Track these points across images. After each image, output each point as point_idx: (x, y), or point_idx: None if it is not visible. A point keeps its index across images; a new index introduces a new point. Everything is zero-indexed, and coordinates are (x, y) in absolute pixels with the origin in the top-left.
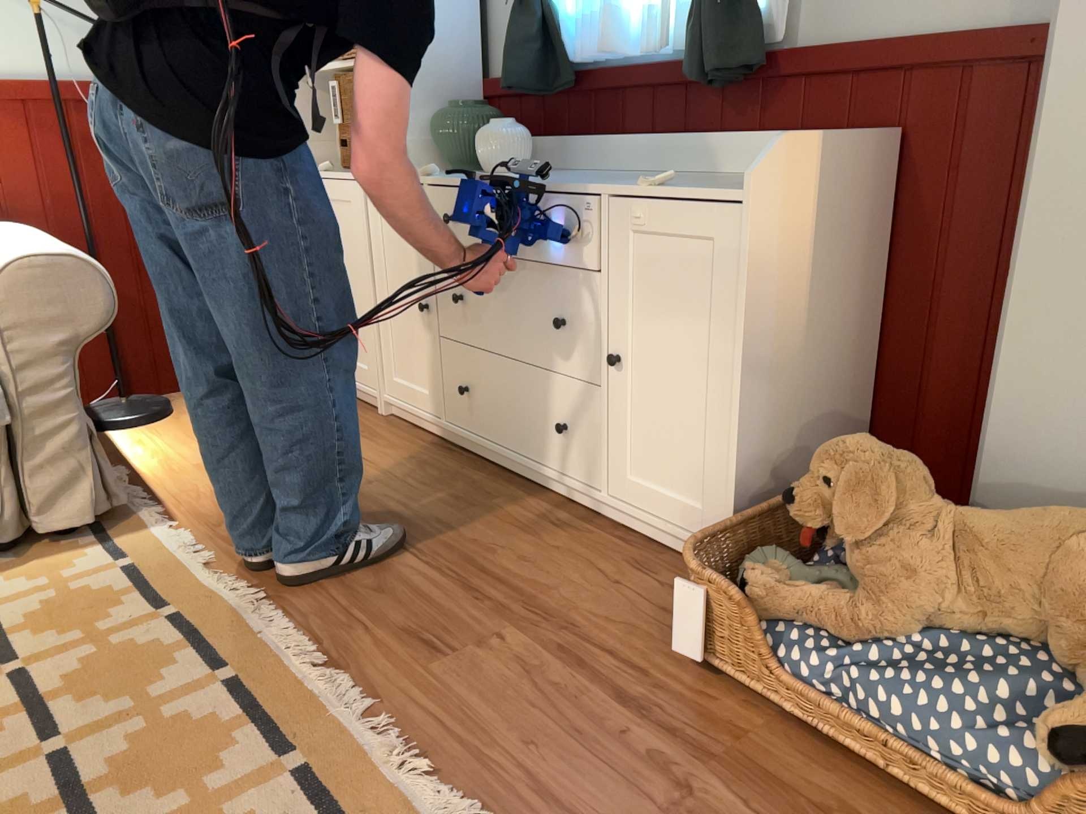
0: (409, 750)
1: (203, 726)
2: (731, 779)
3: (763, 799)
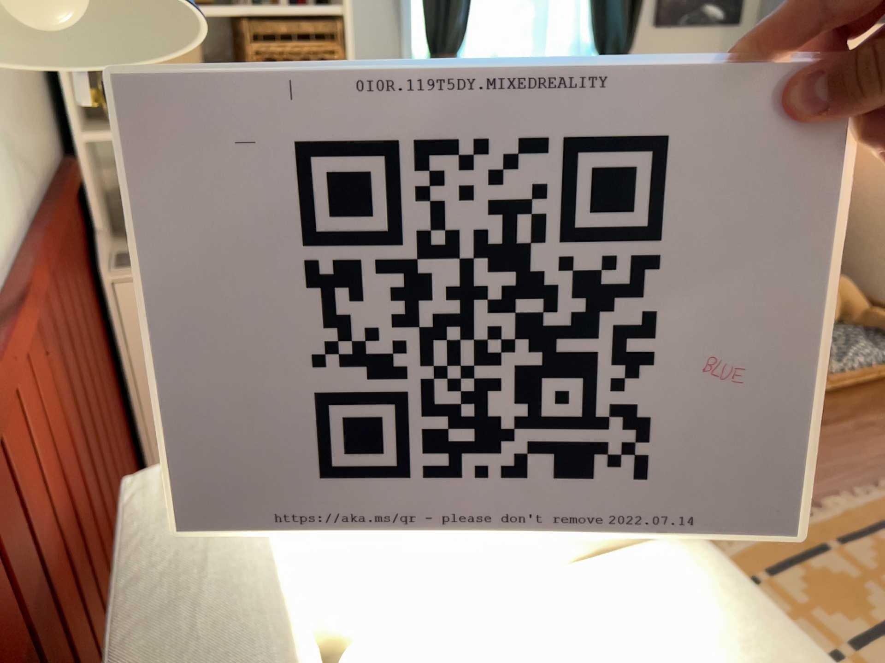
0: (878, 489)
1: (884, 556)
2: (868, 416)
3: (877, 413)
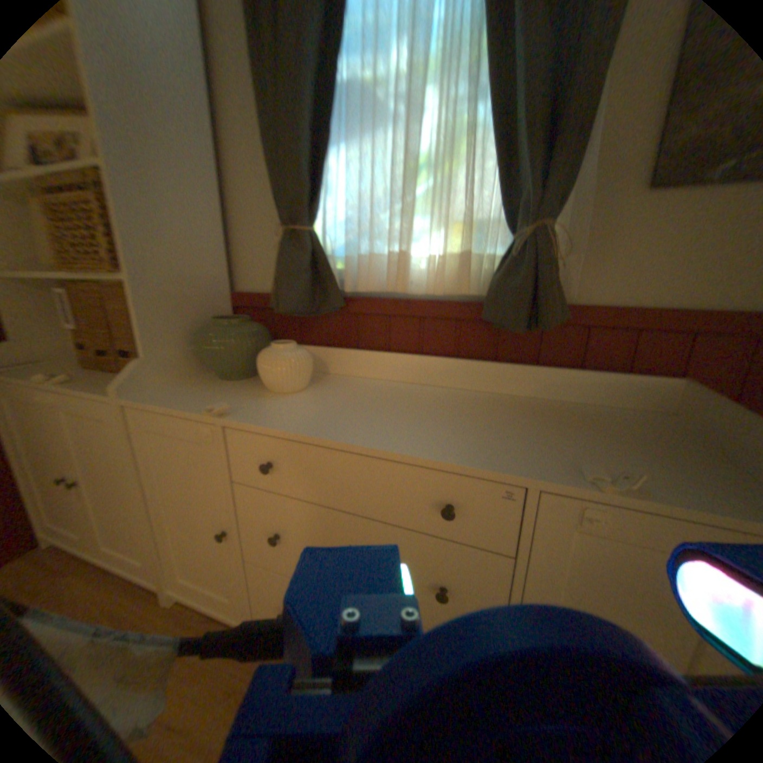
0: None
1: None
2: None
3: None
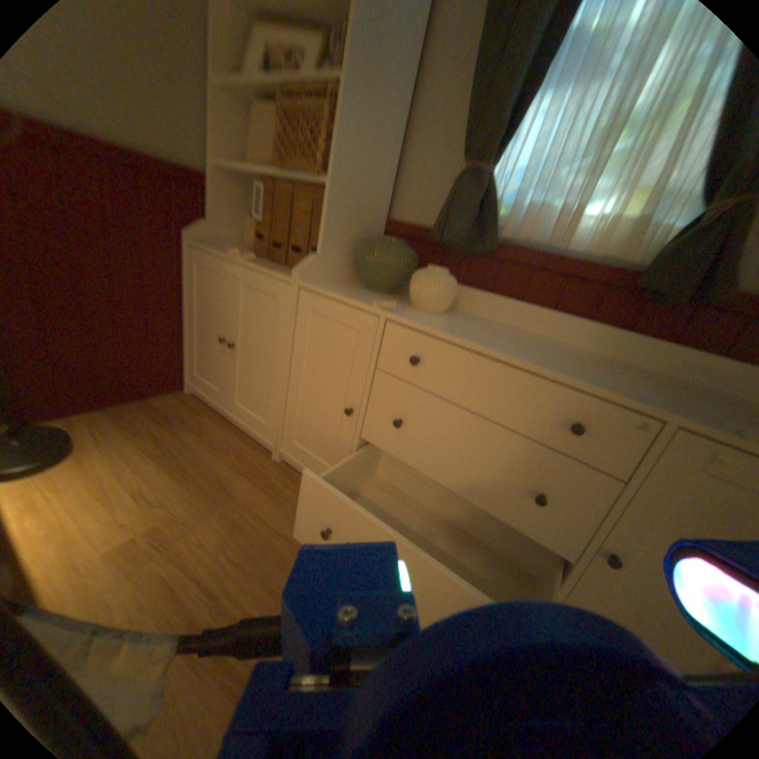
0: None
1: None
2: None
3: None
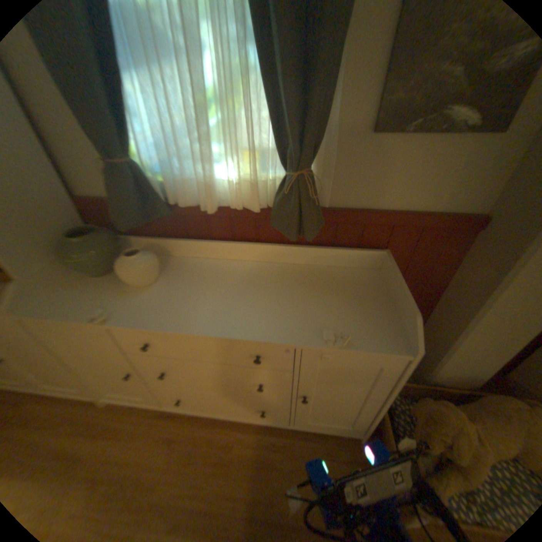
0: None
1: None
2: None
3: None
